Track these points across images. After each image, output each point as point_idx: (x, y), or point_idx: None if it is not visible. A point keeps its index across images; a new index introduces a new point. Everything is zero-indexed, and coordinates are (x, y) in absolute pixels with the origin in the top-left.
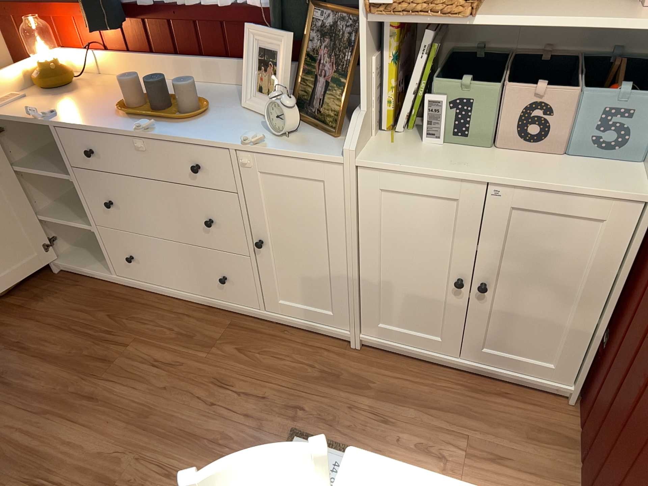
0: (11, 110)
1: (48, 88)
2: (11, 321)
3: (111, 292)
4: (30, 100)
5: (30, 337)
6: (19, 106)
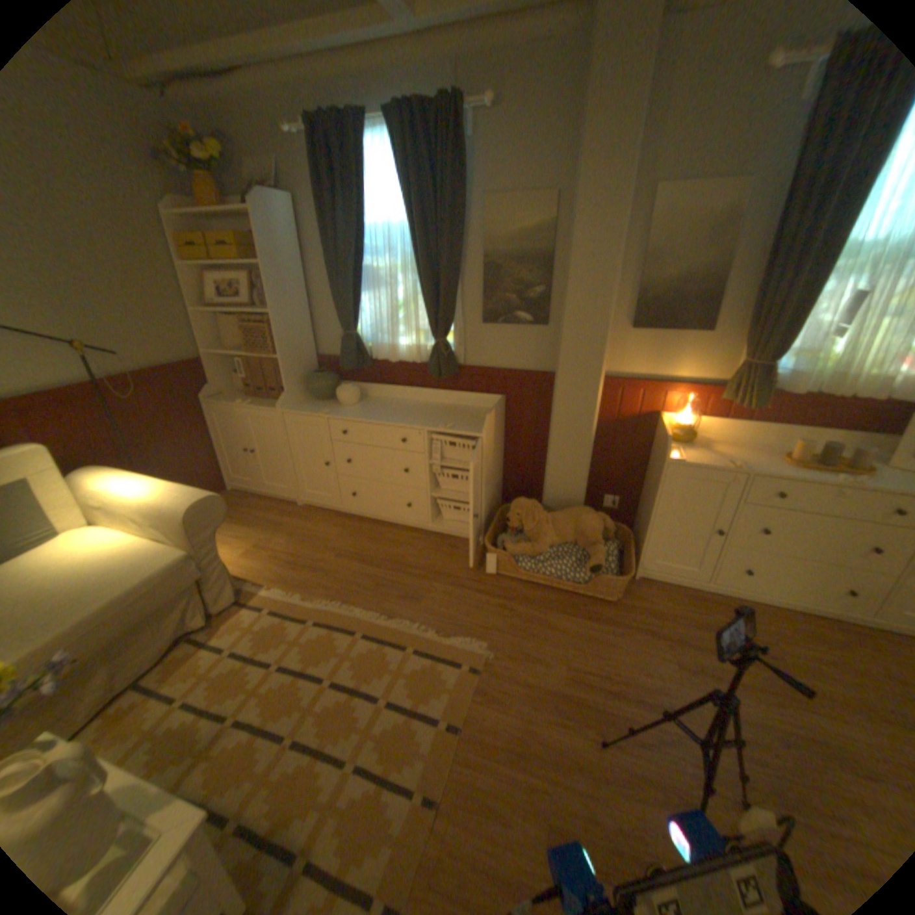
0: (683, 456)
1: (682, 439)
2: (642, 623)
3: (698, 600)
4: (676, 448)
5: (677, 639)
6: (678, 453)
